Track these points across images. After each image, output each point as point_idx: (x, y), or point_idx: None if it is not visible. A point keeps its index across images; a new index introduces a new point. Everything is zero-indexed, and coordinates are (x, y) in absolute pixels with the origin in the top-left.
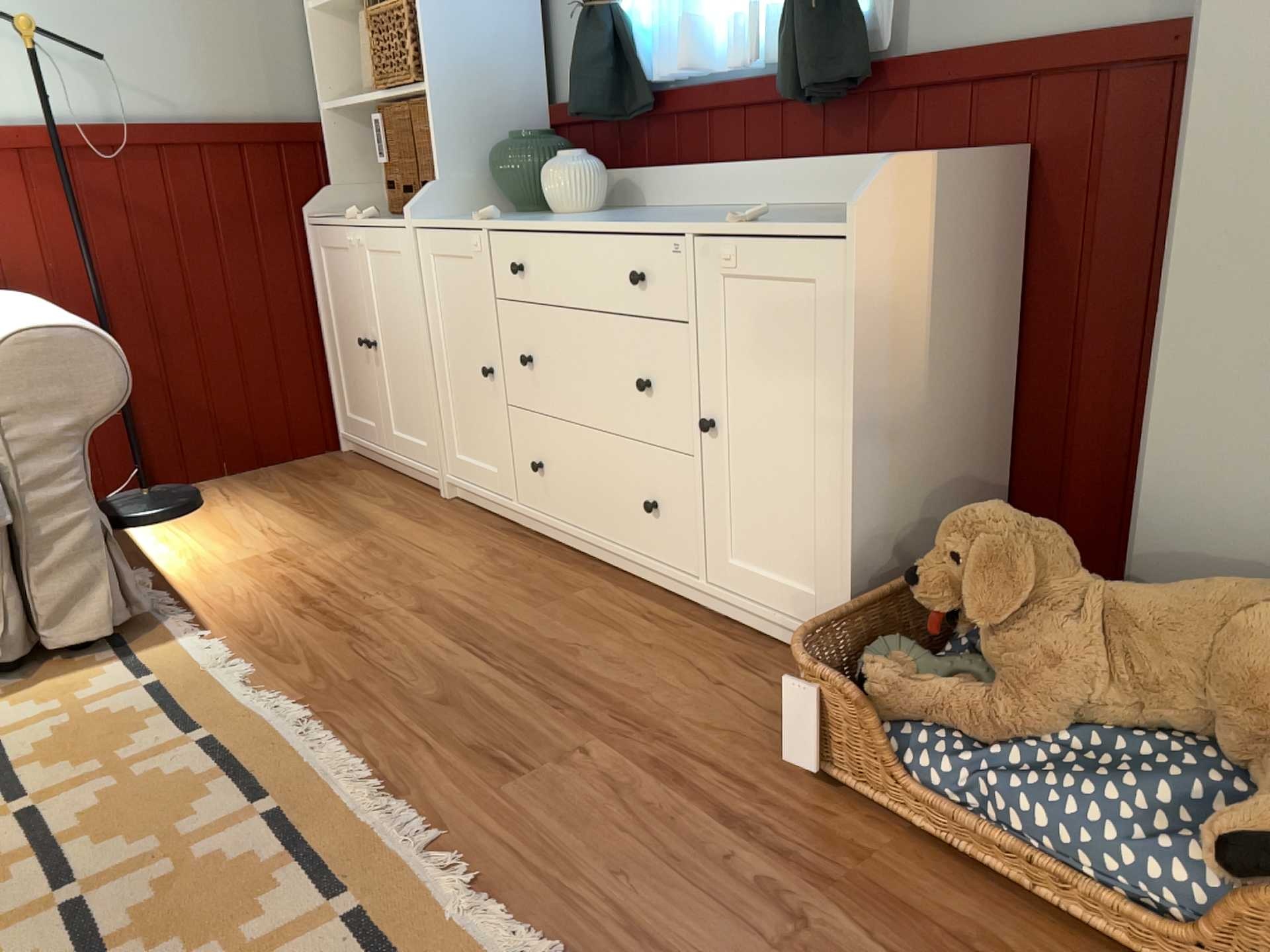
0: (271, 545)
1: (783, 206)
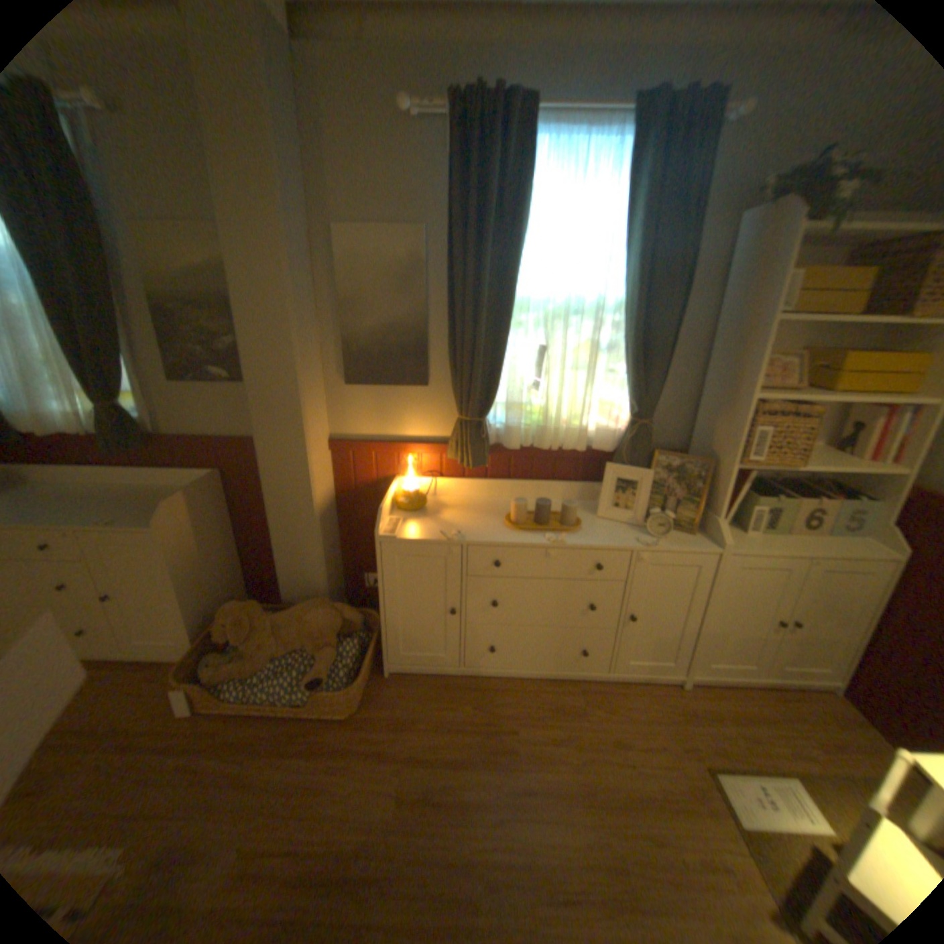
0: None
1: (118, 485)
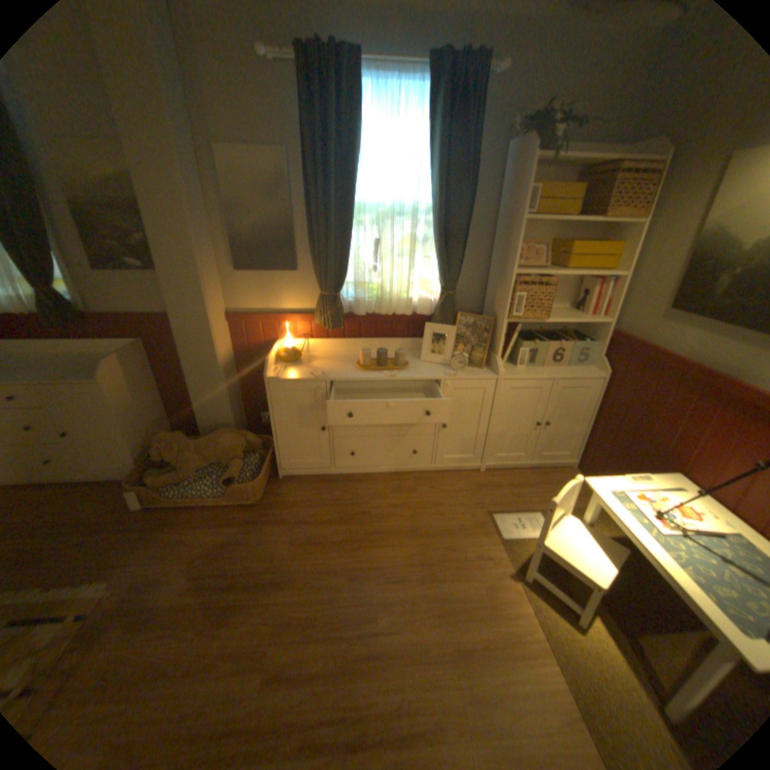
0: None
1: (59, 355)
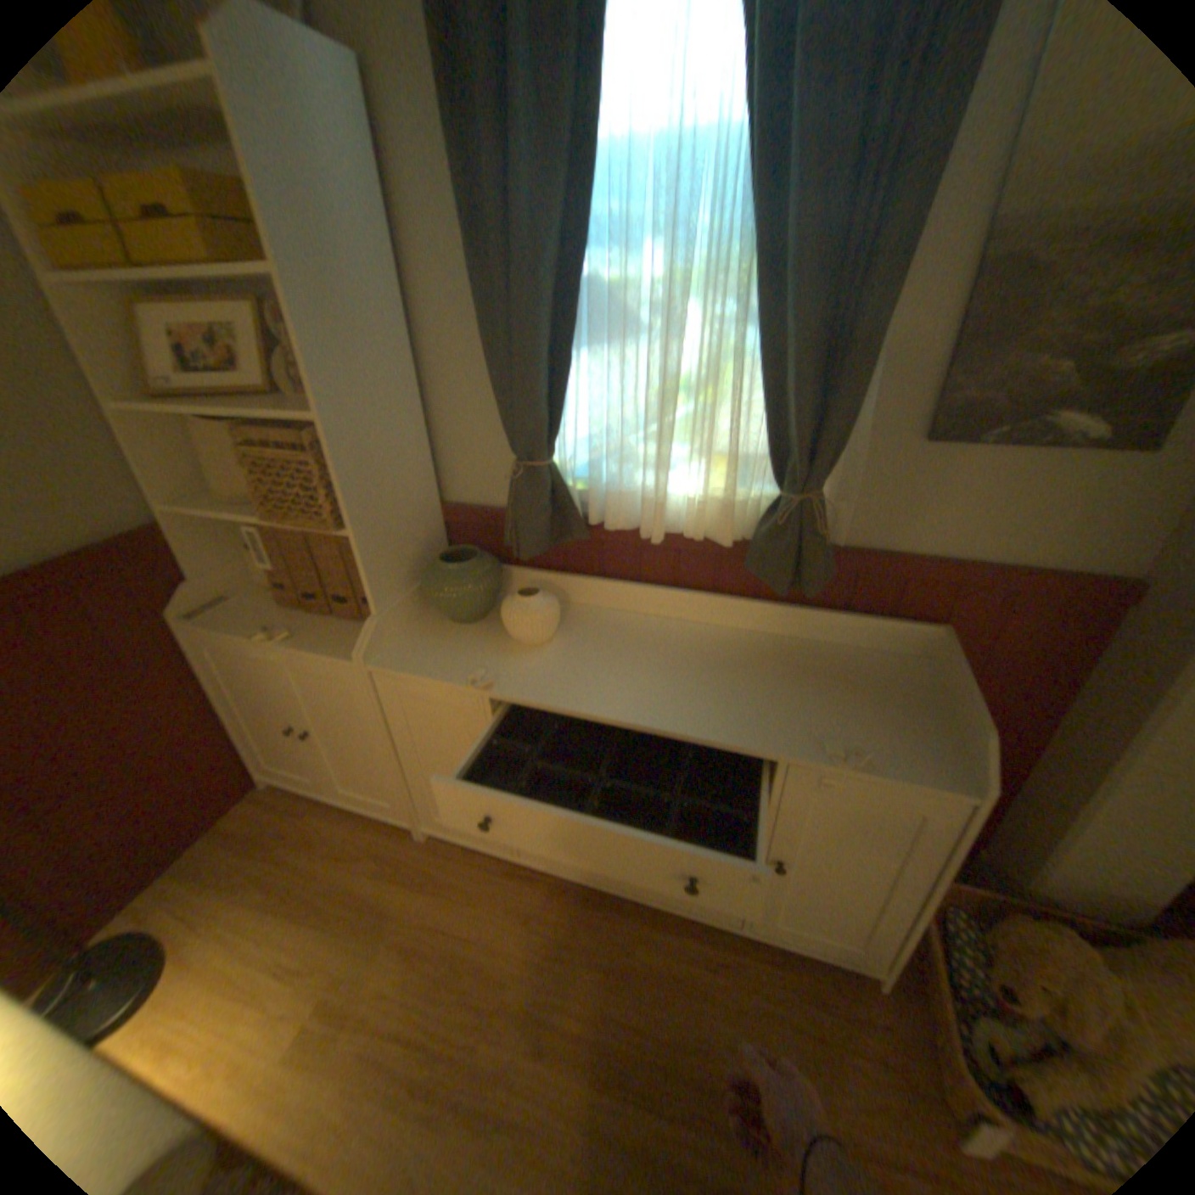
0: (302, 996)
1: (729, 629)
